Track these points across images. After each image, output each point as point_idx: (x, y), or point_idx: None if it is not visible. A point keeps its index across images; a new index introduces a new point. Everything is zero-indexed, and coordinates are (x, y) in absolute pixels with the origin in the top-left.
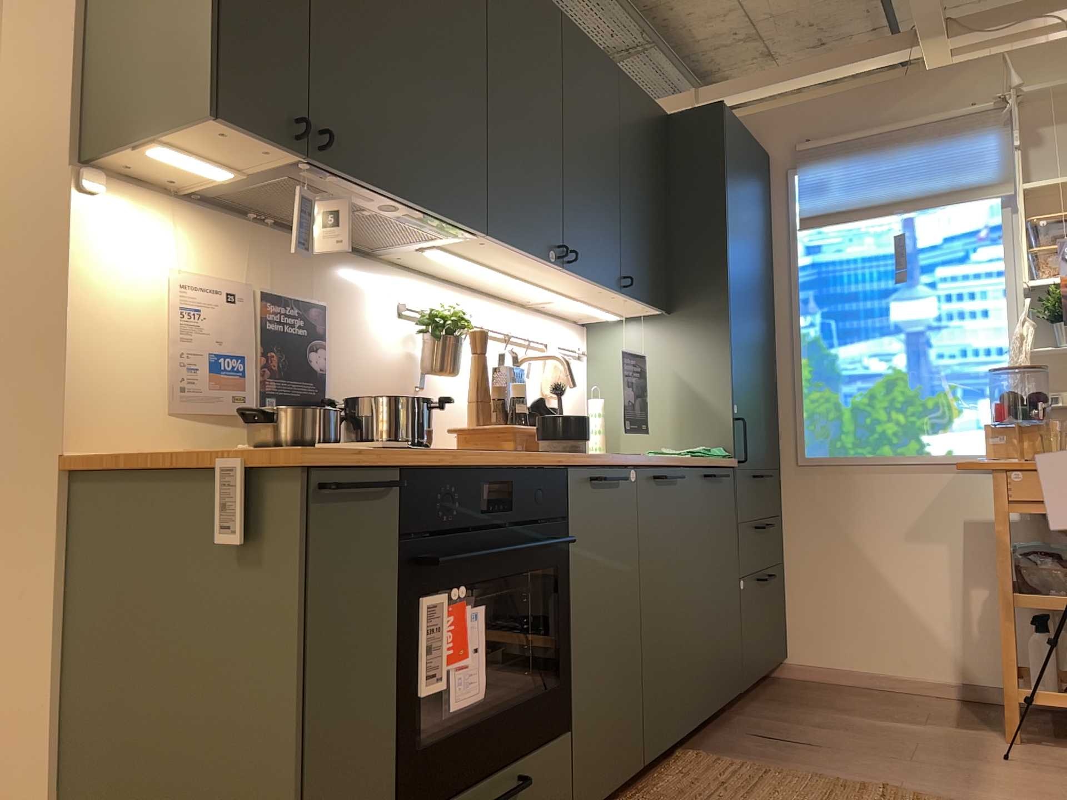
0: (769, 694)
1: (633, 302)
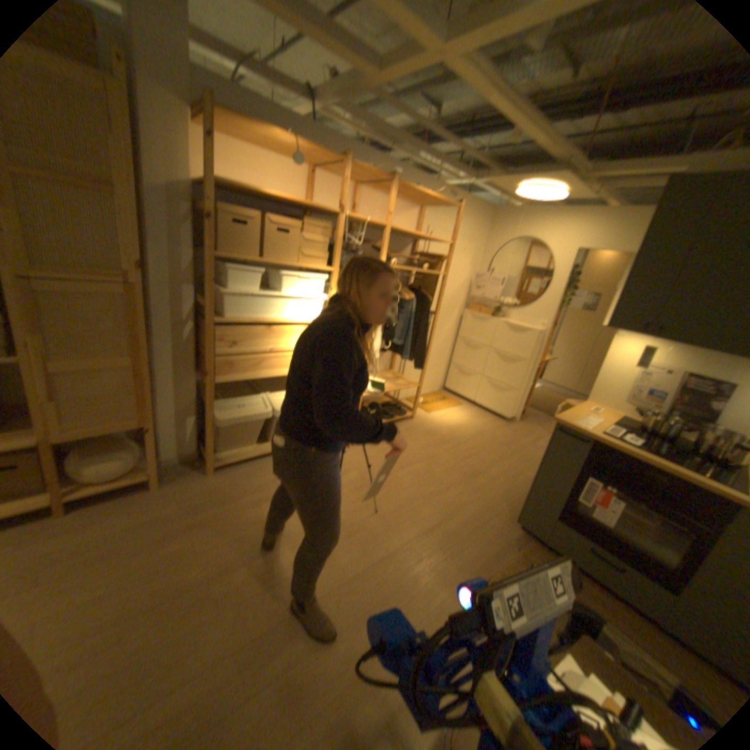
0: None
1: None
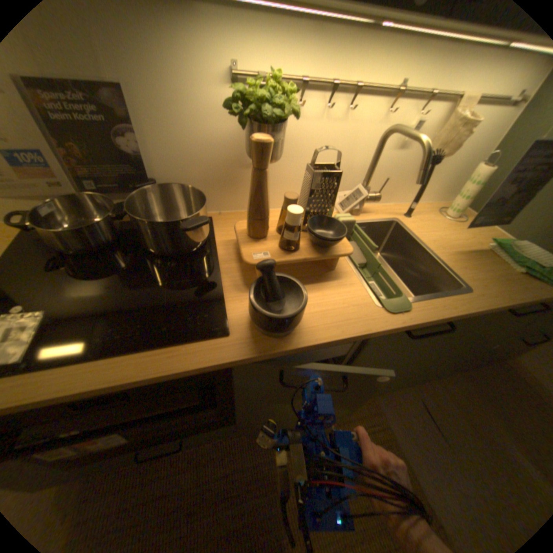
0: (477, 371)
1: None
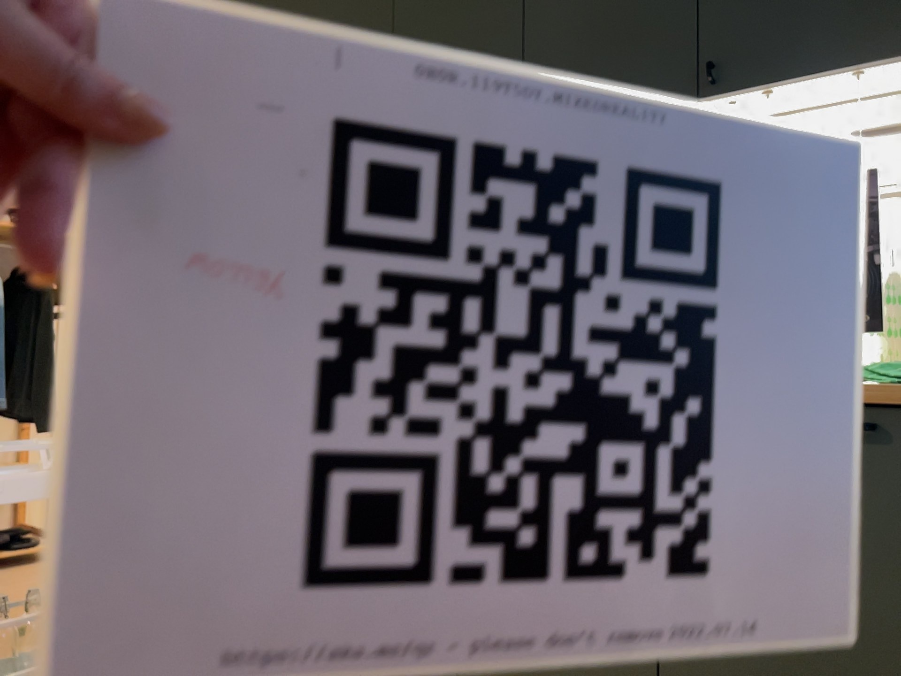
0: None
1: (806, 86)
